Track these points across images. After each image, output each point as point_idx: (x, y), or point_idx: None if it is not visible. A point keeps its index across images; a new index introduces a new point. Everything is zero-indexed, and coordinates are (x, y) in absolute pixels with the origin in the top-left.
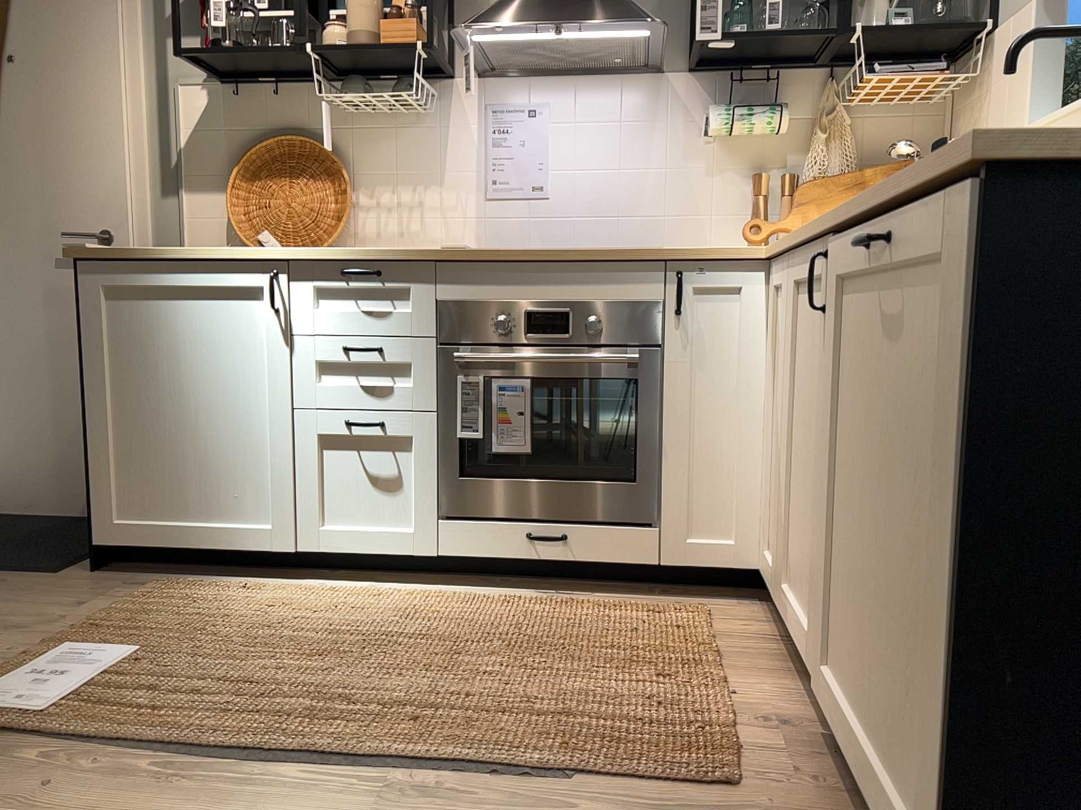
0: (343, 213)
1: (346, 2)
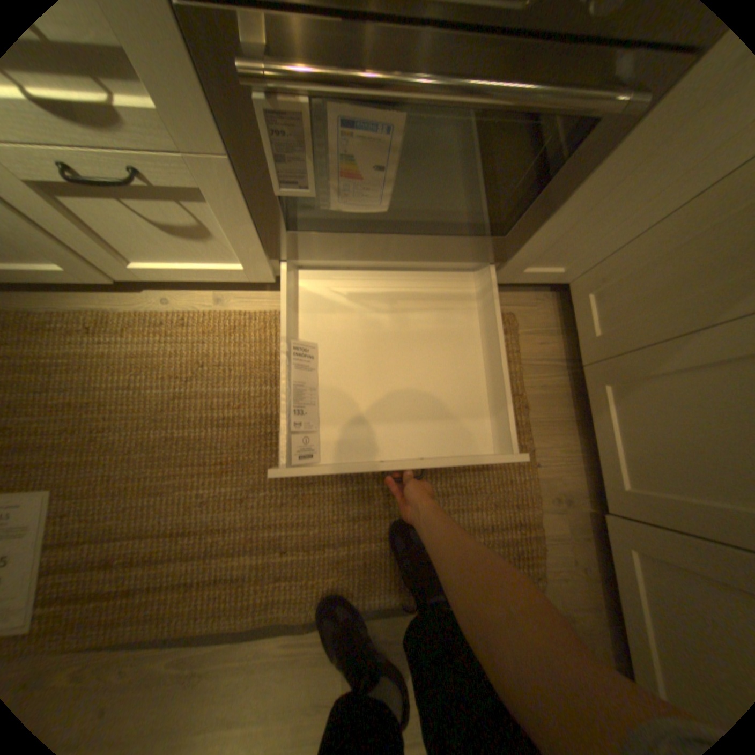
0: None
1: None
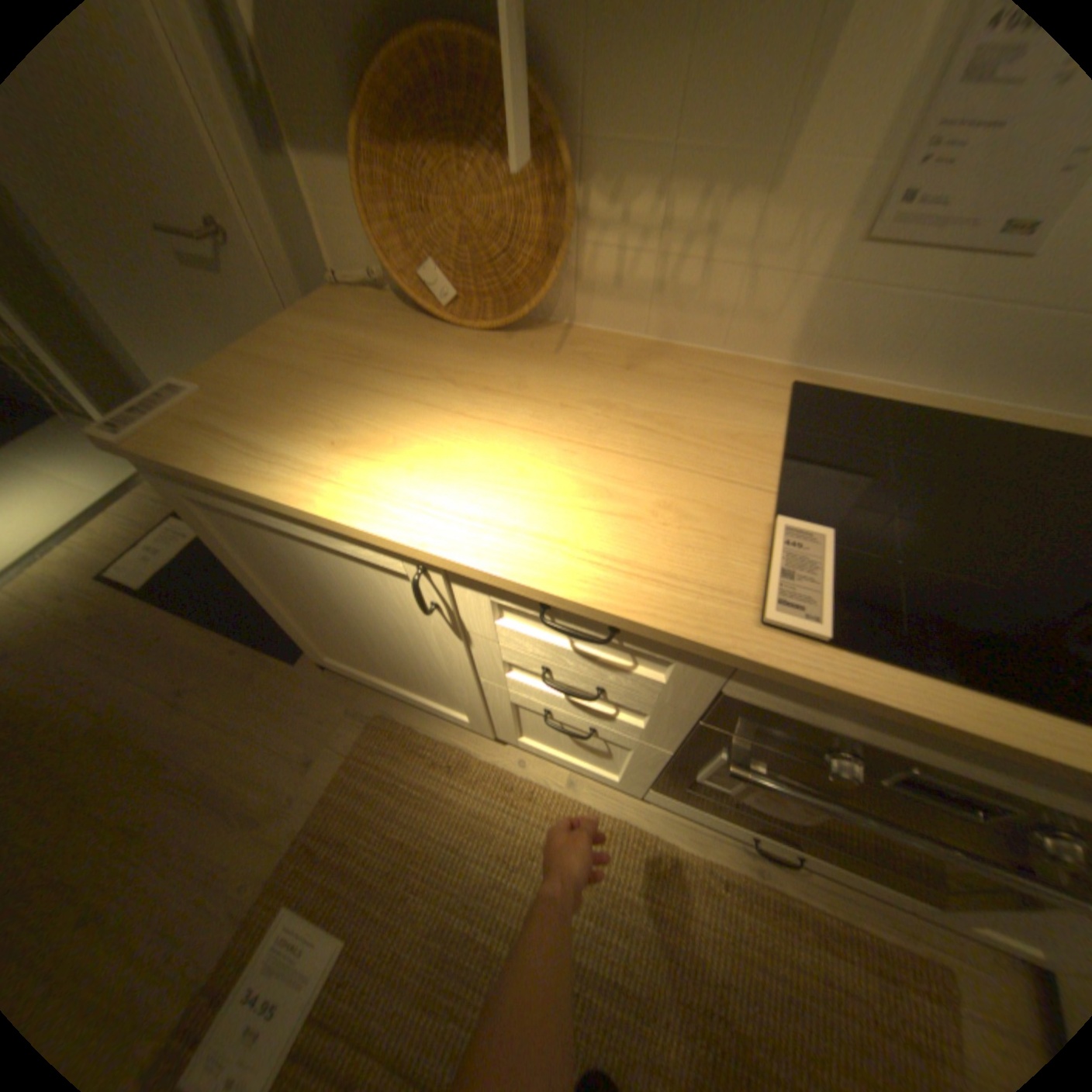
0: (561, 245)
1: None
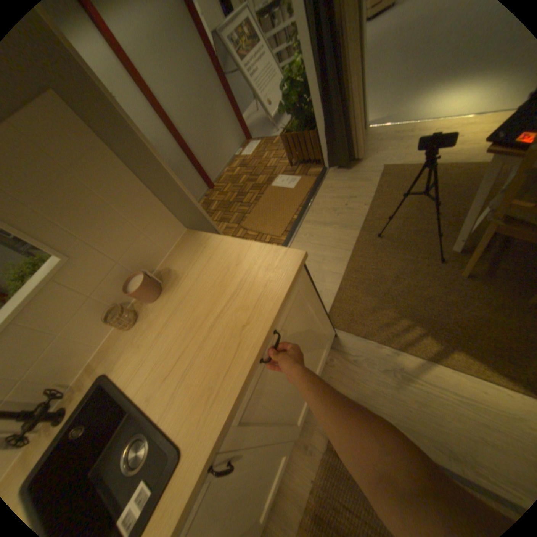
0: None
1: None
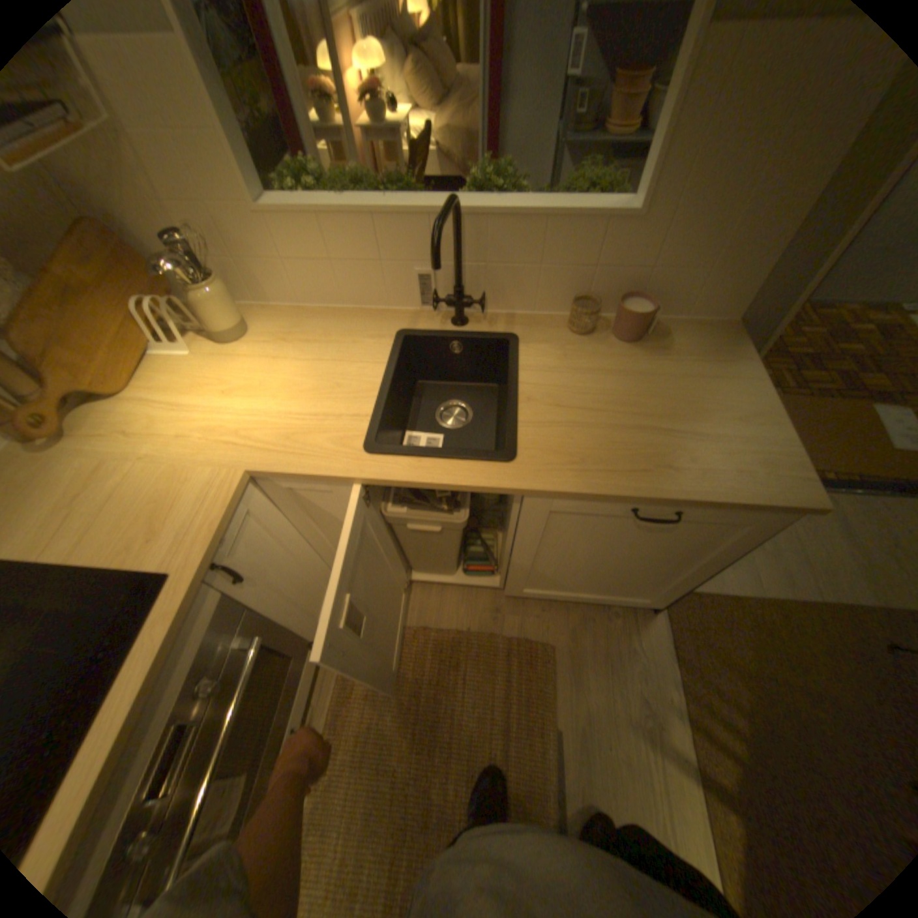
0: None
1: None
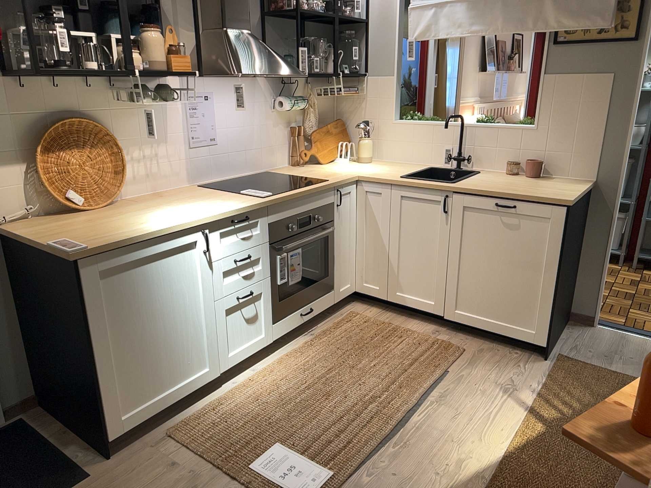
0: (124, 170)
1: (148, 41)
